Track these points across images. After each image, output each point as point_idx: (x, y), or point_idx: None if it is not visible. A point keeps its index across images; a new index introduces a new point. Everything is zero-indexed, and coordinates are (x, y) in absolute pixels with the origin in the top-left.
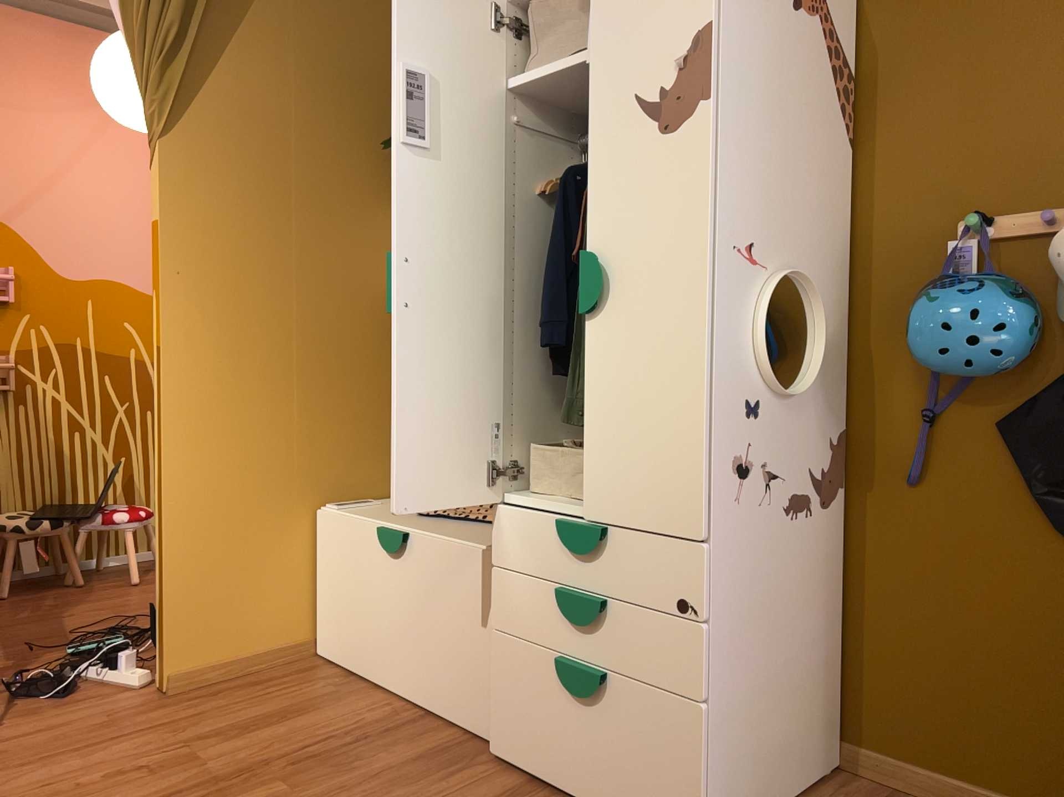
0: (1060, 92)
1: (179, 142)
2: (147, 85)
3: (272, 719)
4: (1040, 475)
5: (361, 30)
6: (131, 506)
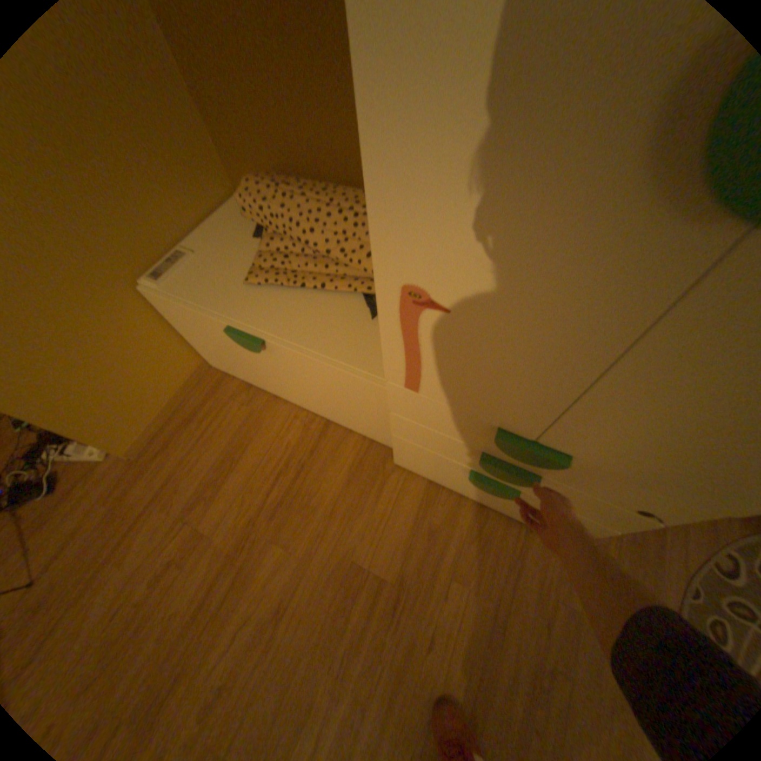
0: None
1: None
2: None
3: (227, 464)
4: None
5: None
6: None
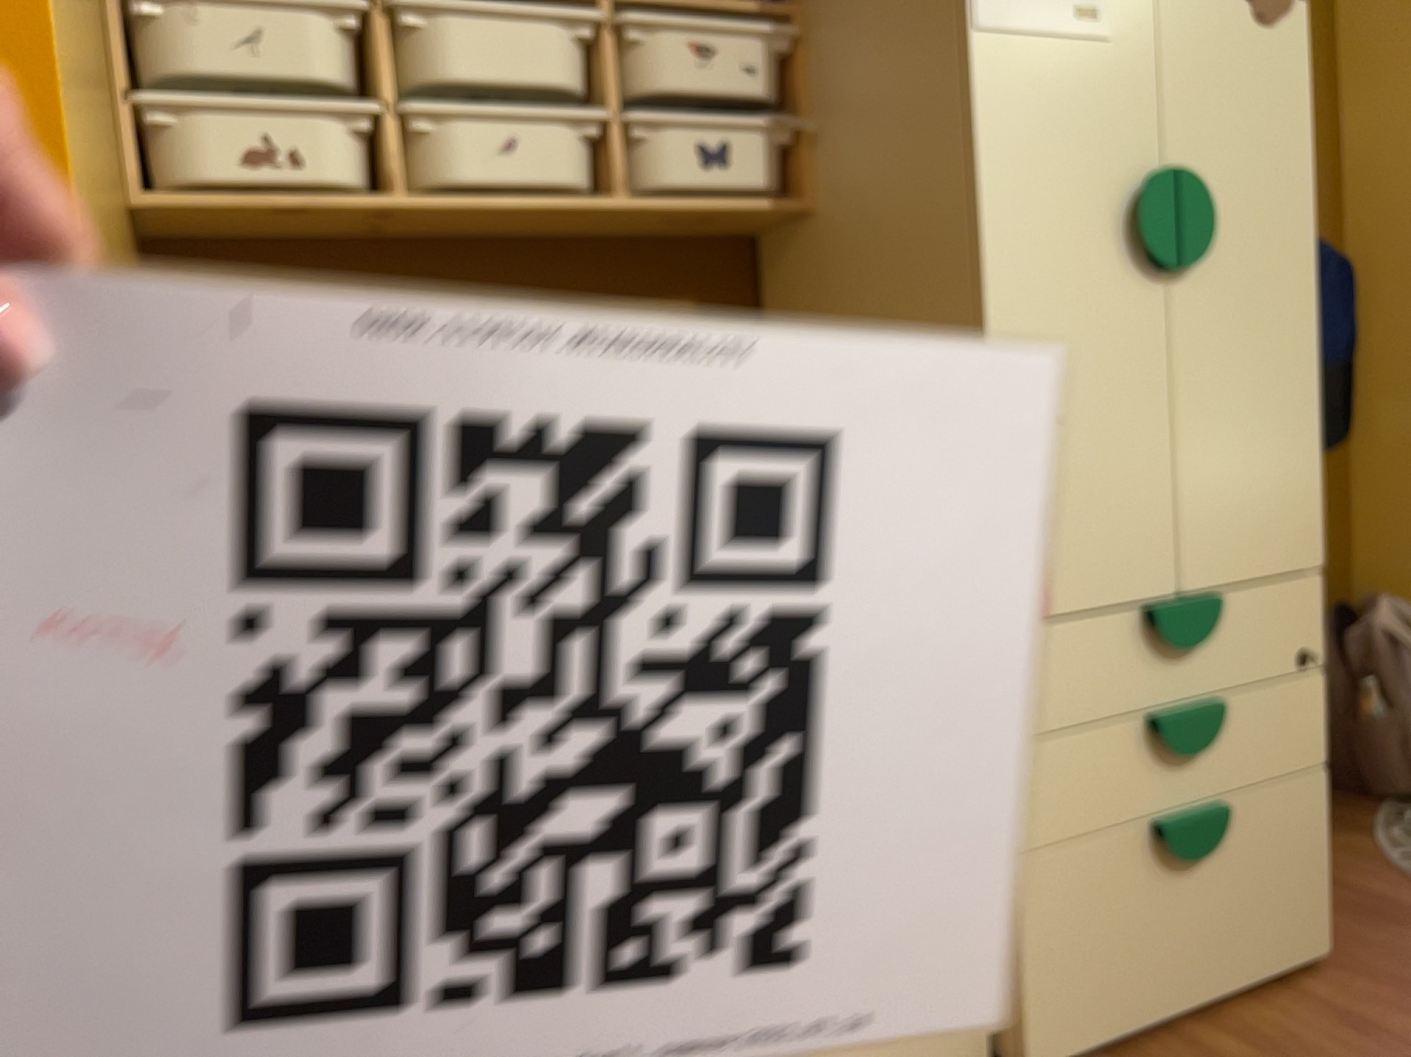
0: None
1: None
2: None
3: None
4: None
5: None
6: None
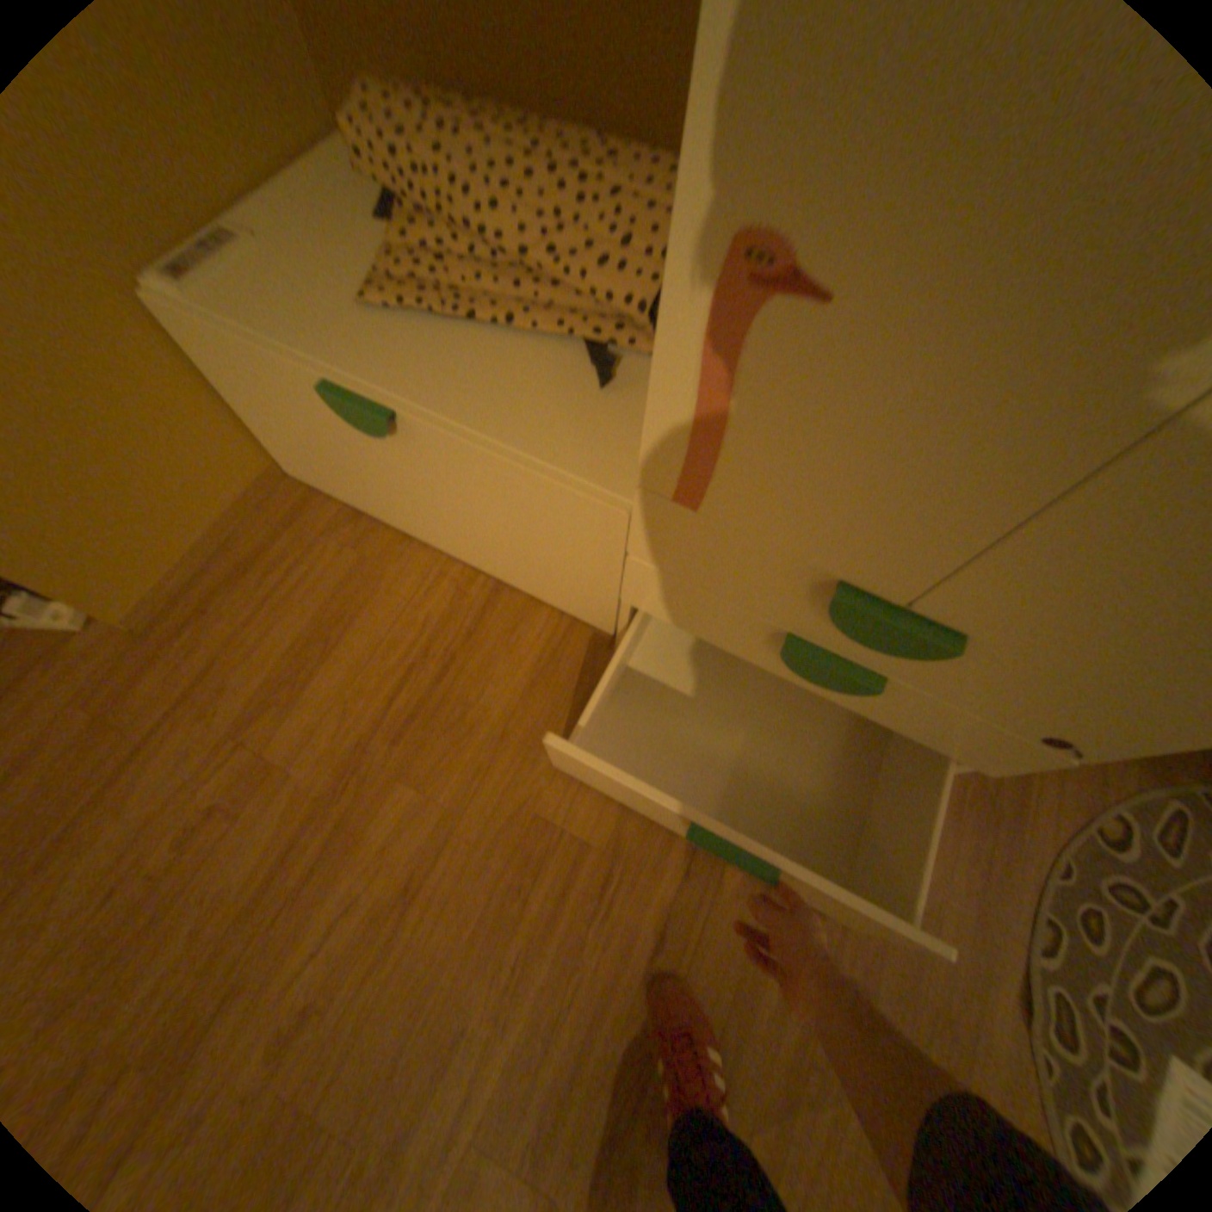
0: None
1: None
2: None
3: (316, 646)
4: None
5: None
6: None
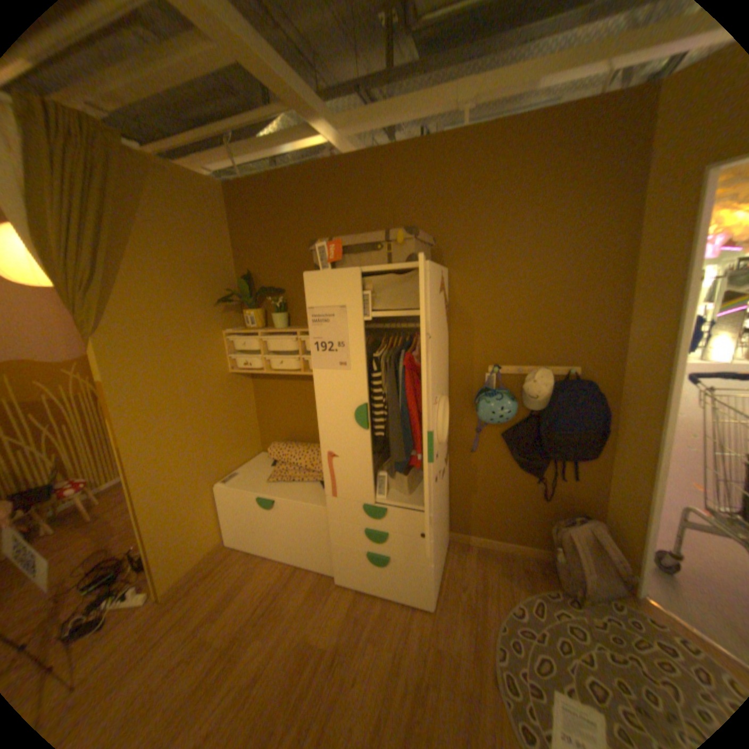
0: (523, 325)
1: (101, 335)
2: (70, 304)
3: (228, 599)
4: (515, 452)
5: (189, 242)
6: (73, 484)
